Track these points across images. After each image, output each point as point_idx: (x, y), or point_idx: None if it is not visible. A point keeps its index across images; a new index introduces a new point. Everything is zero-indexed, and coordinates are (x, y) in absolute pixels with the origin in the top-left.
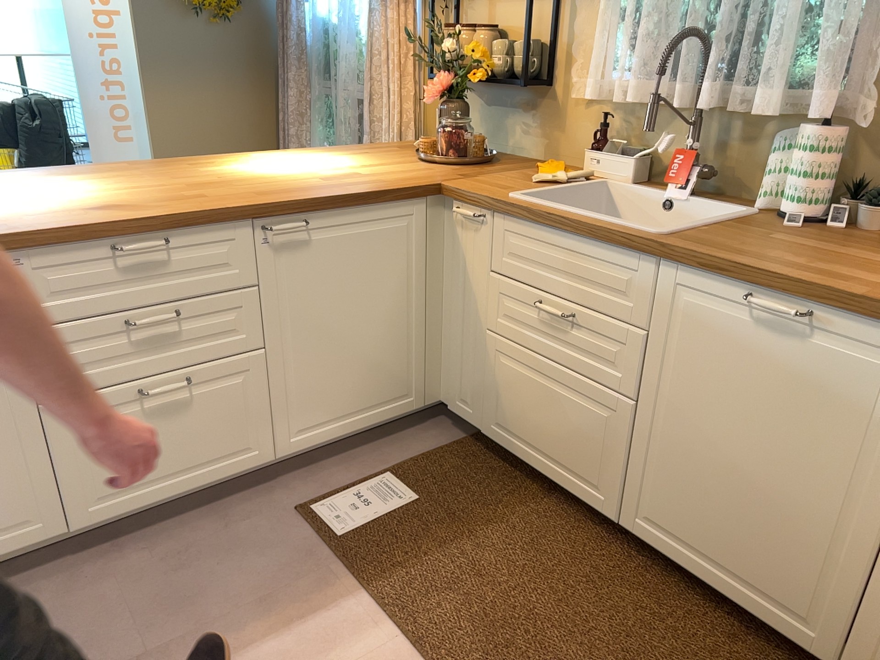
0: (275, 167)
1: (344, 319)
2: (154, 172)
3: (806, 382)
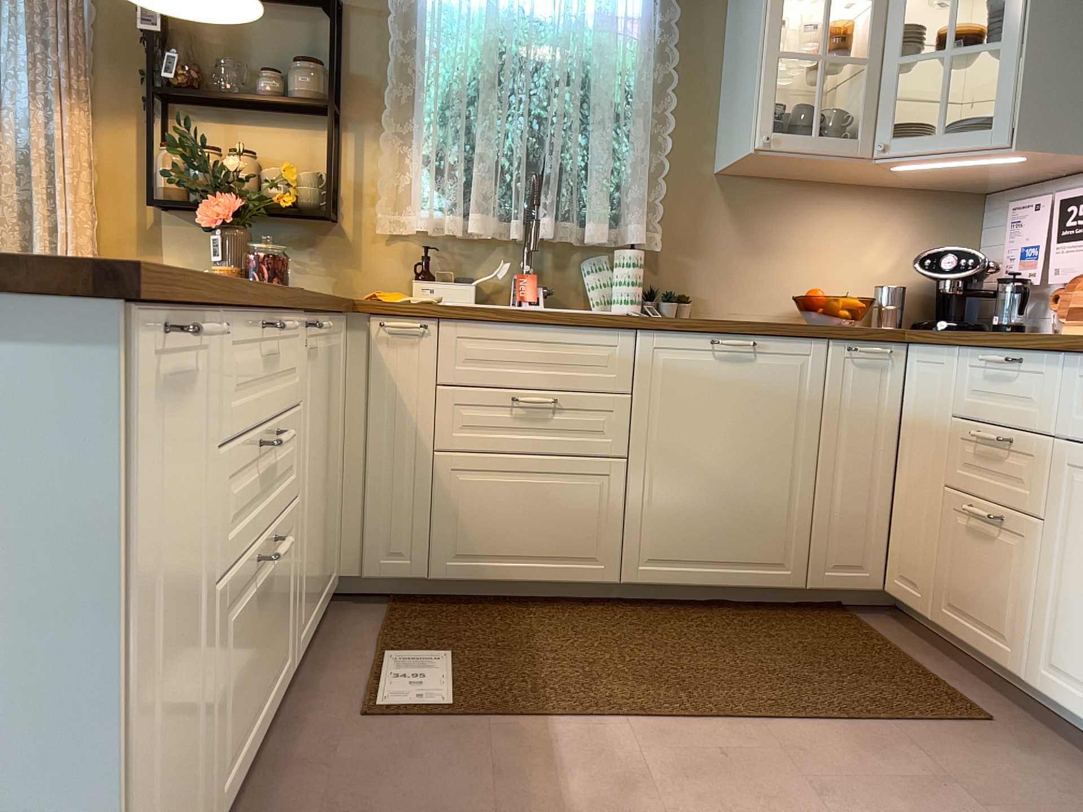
0: None
1: (320, 462)
2: None
3: (759, 390)
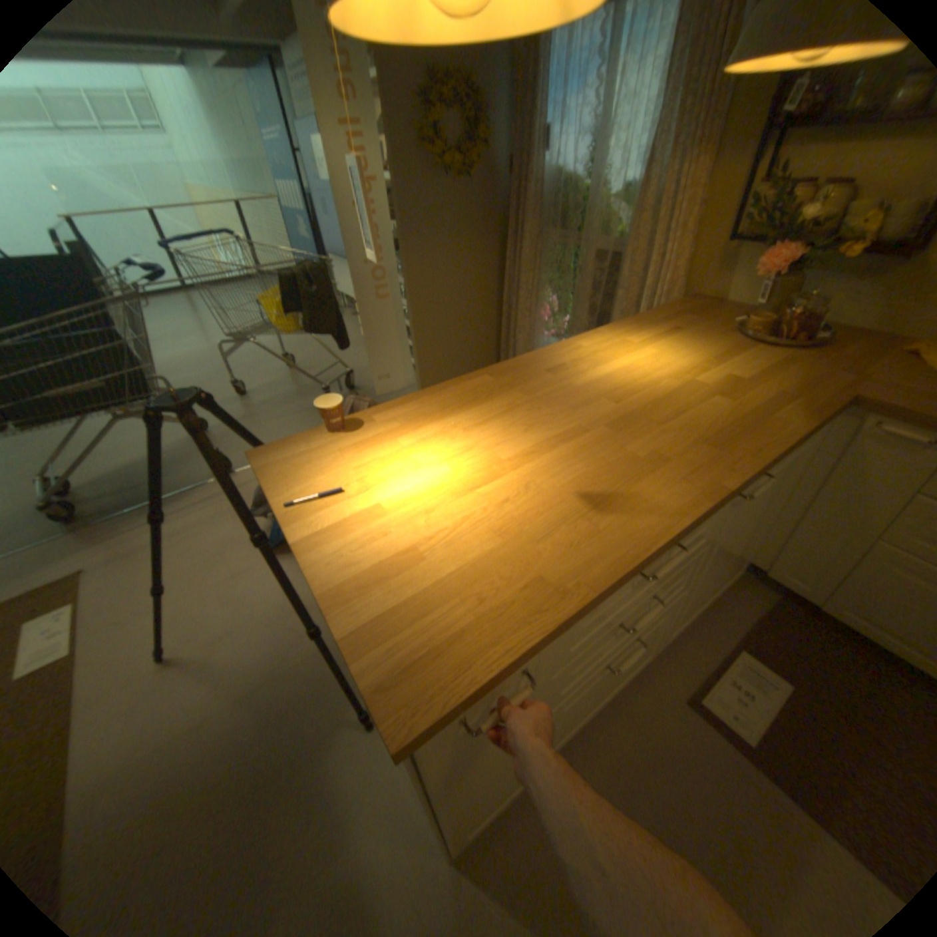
0: (637, 370)
1: (741, 541)
2: (532, 392)
3: None
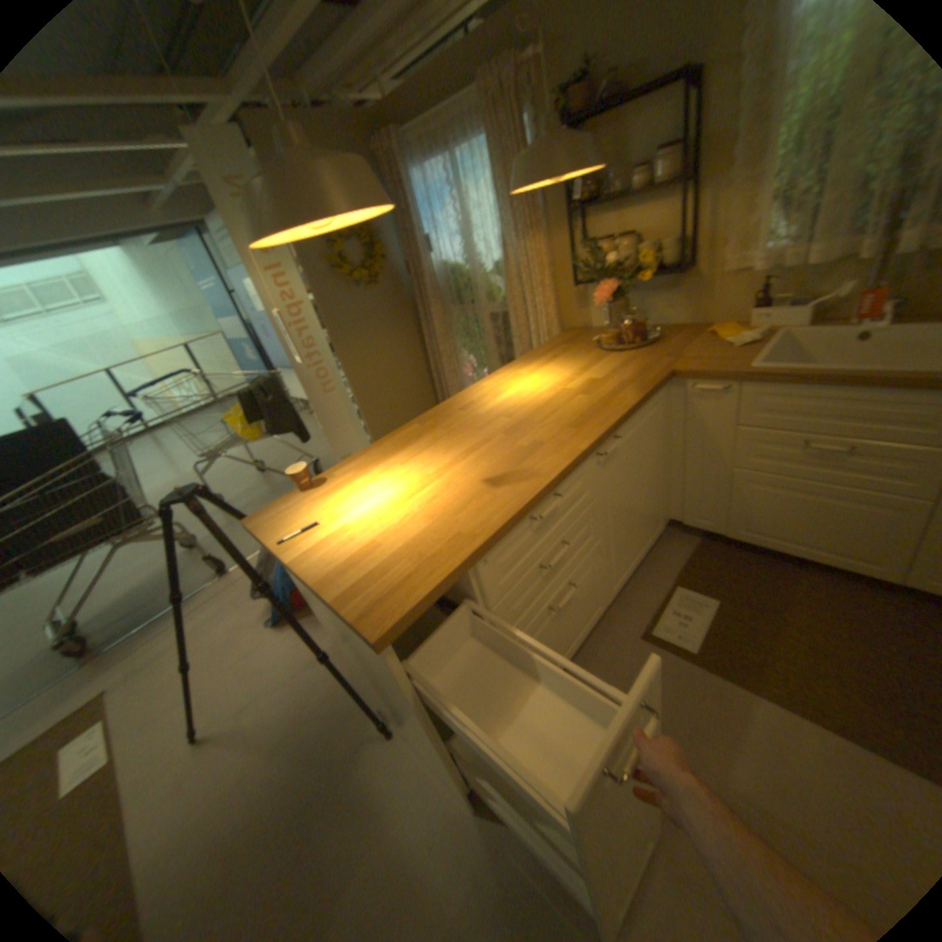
0: (523, 392)
1: (632, 495)
2: (448, 427)
3: None
